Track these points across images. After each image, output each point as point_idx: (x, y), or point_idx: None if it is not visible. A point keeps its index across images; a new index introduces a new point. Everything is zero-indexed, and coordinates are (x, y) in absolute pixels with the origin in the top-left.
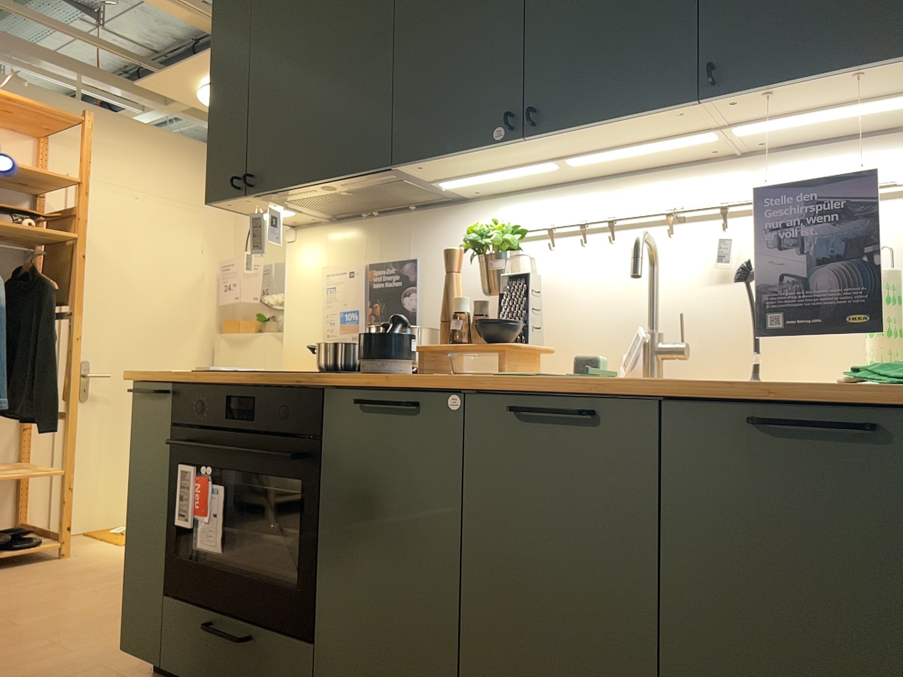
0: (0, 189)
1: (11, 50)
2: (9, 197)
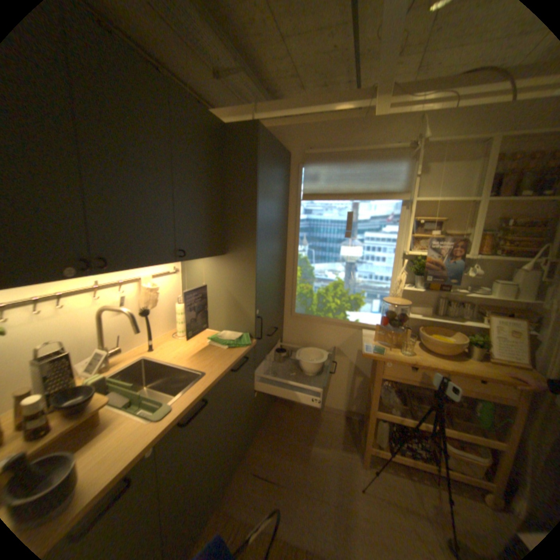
0: None
1: None
2: None
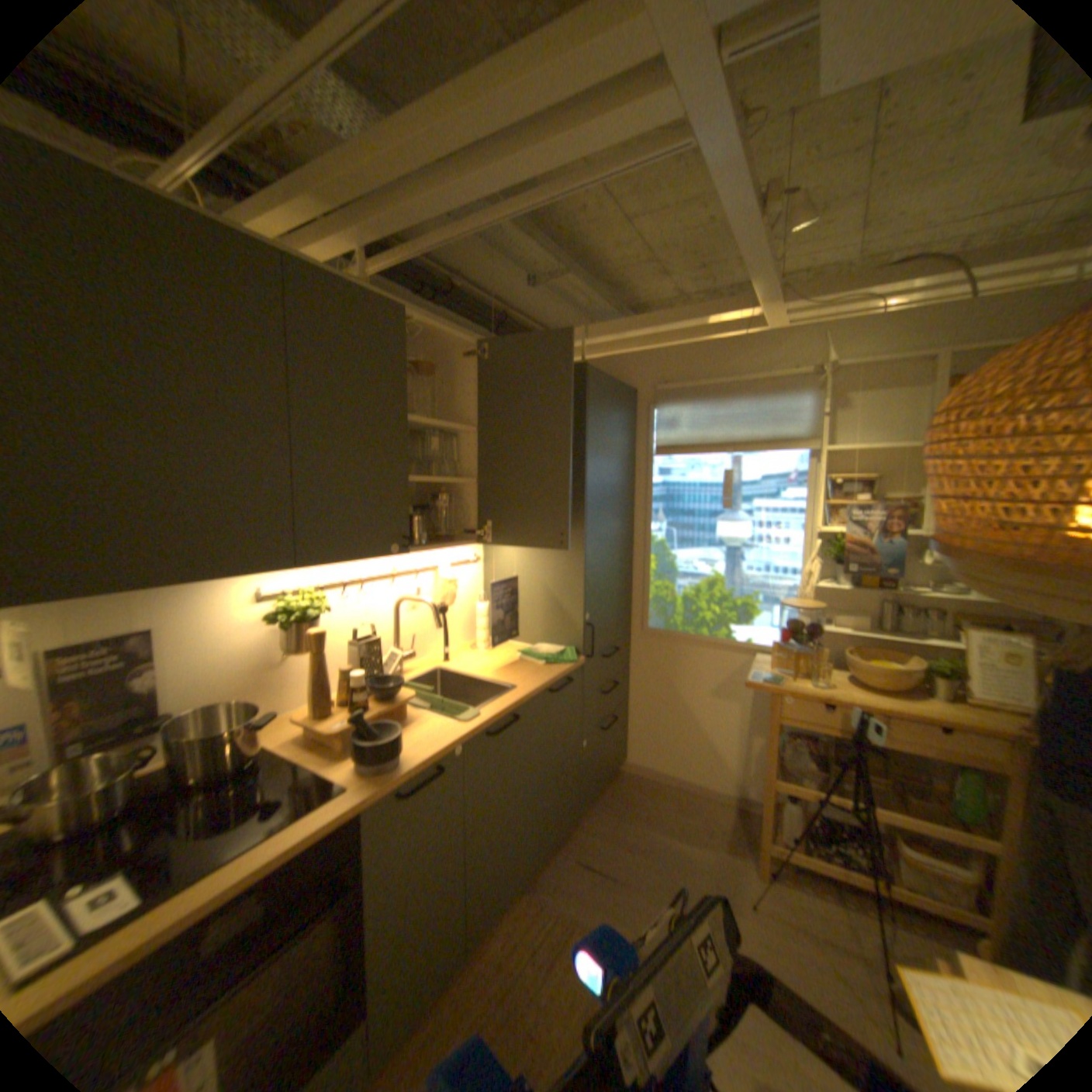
0: None
1: None
2: None
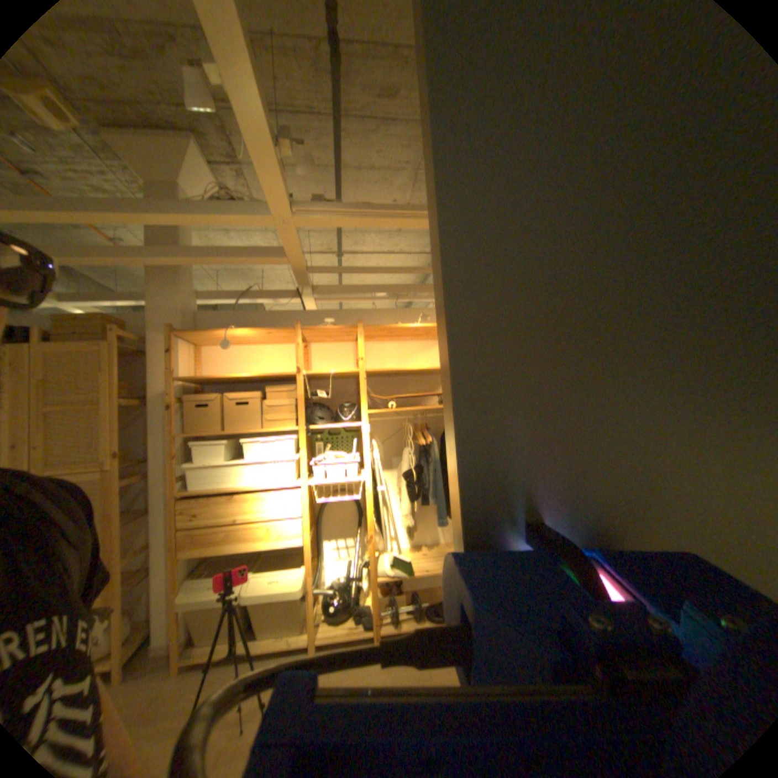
0: (431, 375)
1: (426, 291)
2: (437, 378)
